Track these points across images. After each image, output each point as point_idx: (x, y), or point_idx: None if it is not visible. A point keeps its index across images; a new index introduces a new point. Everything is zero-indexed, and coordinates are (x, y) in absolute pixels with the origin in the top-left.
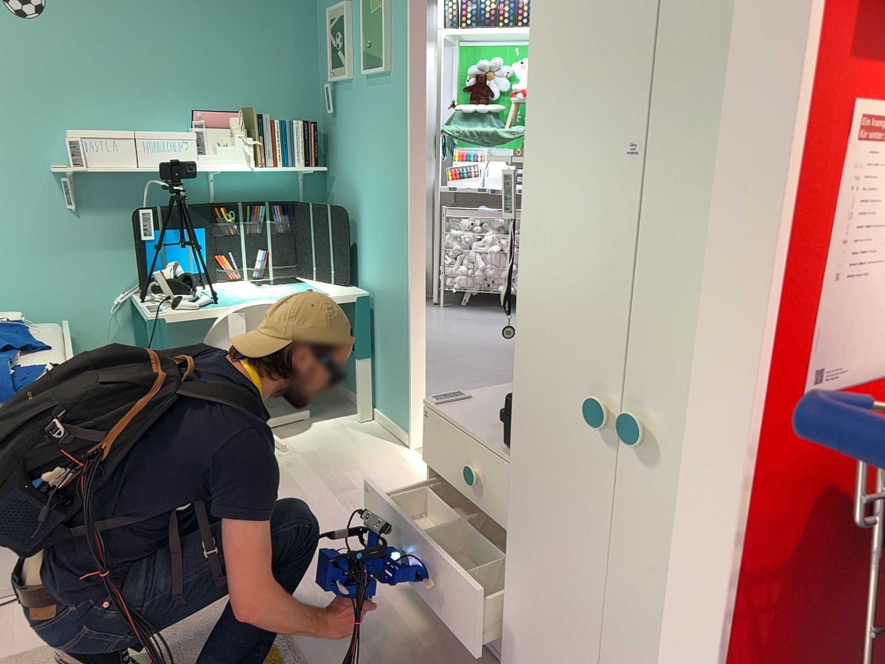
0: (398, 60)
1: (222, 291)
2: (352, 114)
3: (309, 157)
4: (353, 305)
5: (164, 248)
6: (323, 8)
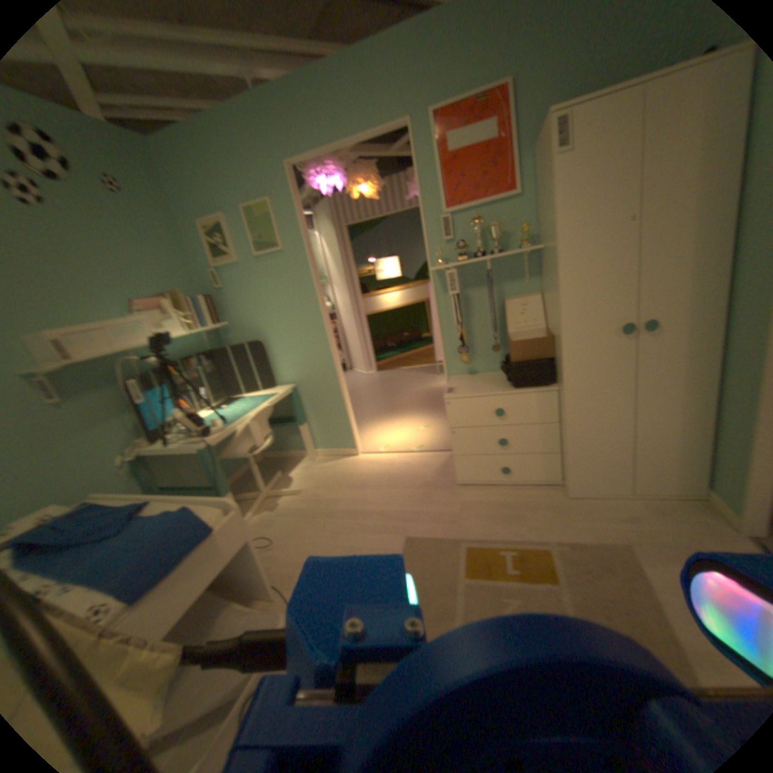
0: (291, 242)
1: (205, 420)
2: (244, 284)
3: (215, 319)
4: (290, 395)
5: (152, 406)
6: (186, 222)
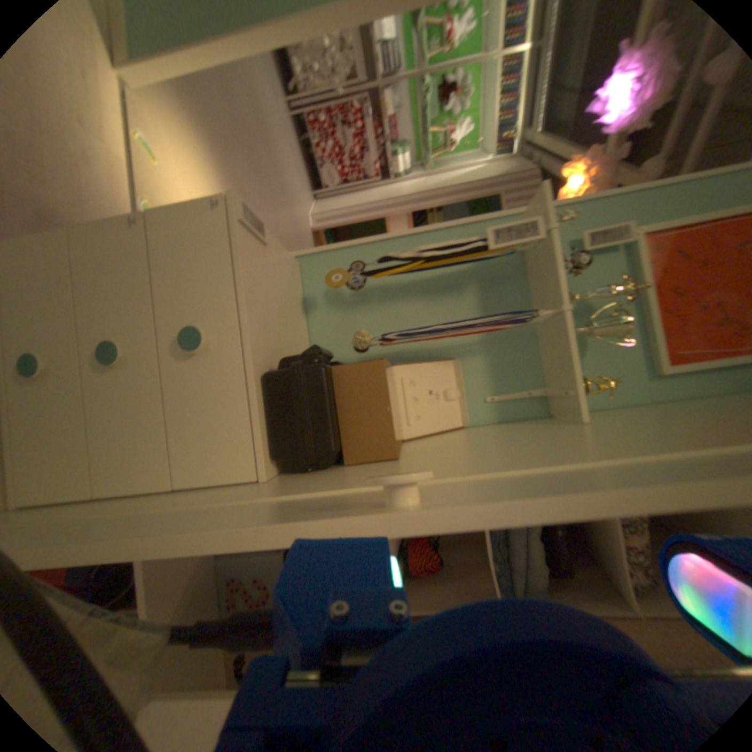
0: None
1: None
2: None
3: None
4: None
5: None
6: None
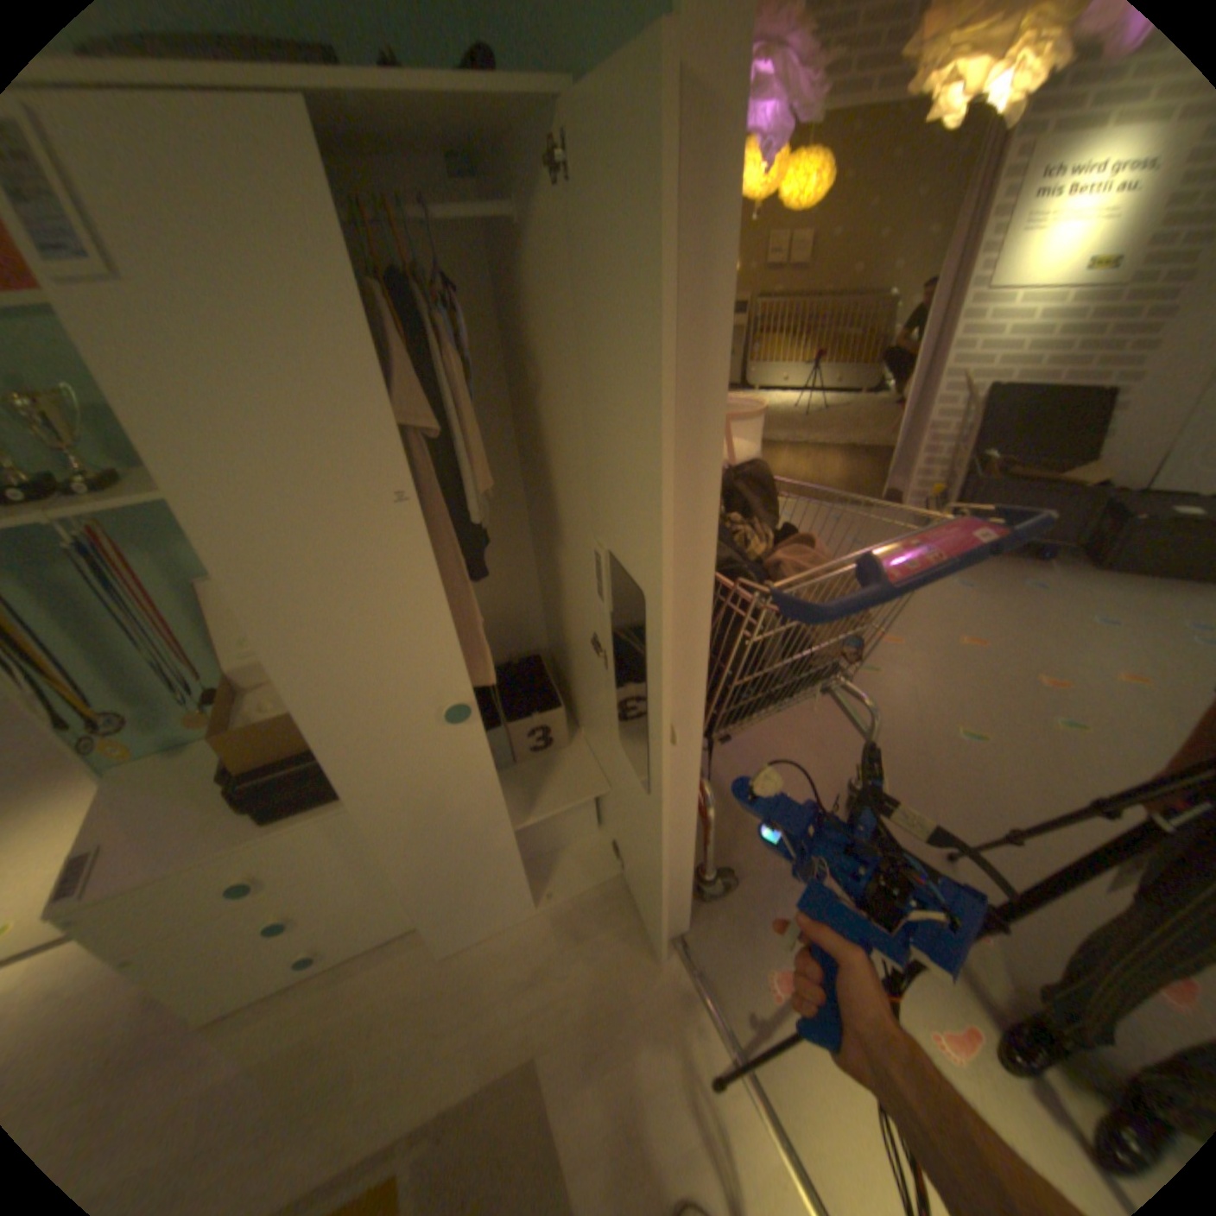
0: None
1: None
2: None
3: None
4: None
5: None
6: None
